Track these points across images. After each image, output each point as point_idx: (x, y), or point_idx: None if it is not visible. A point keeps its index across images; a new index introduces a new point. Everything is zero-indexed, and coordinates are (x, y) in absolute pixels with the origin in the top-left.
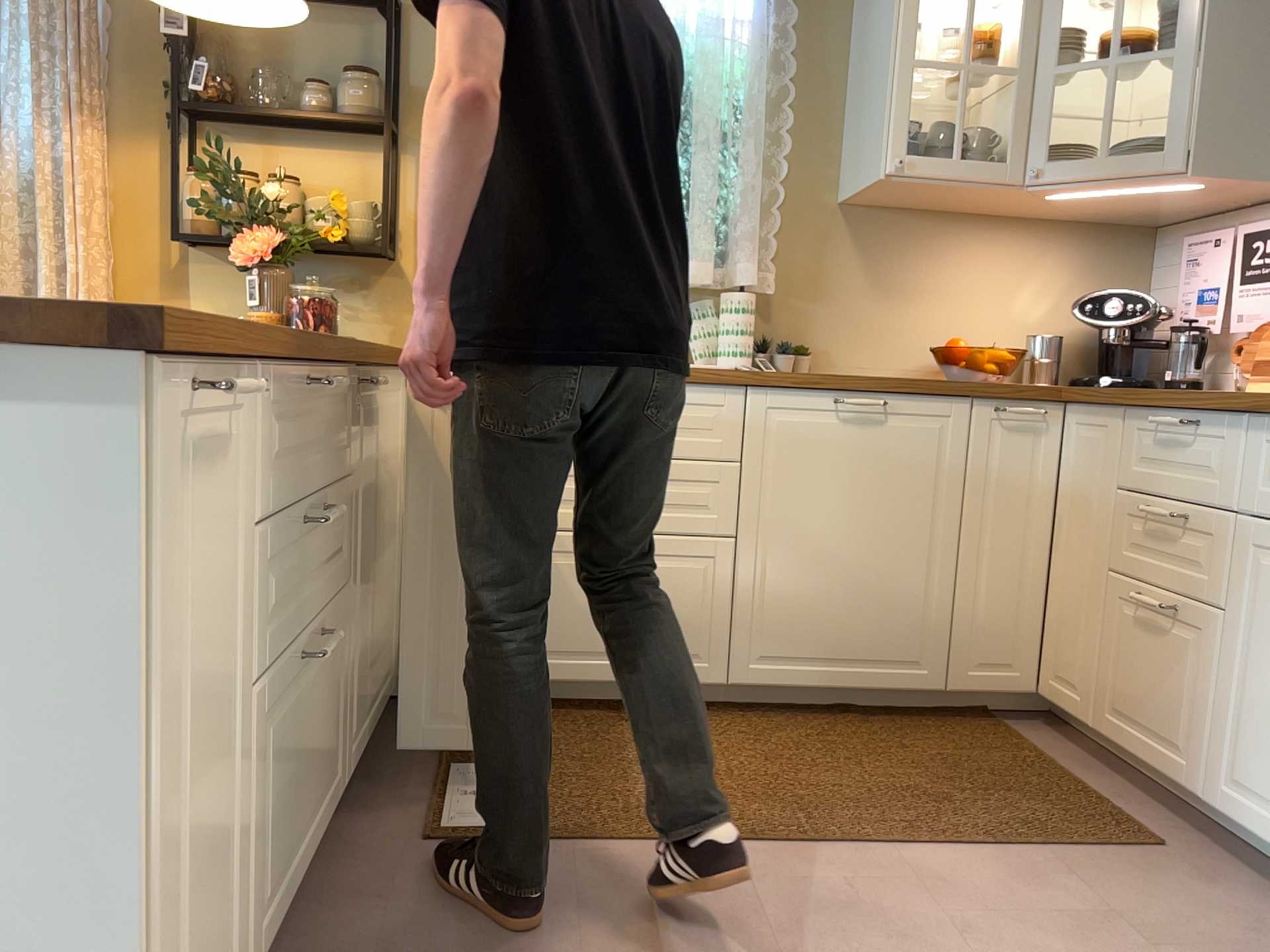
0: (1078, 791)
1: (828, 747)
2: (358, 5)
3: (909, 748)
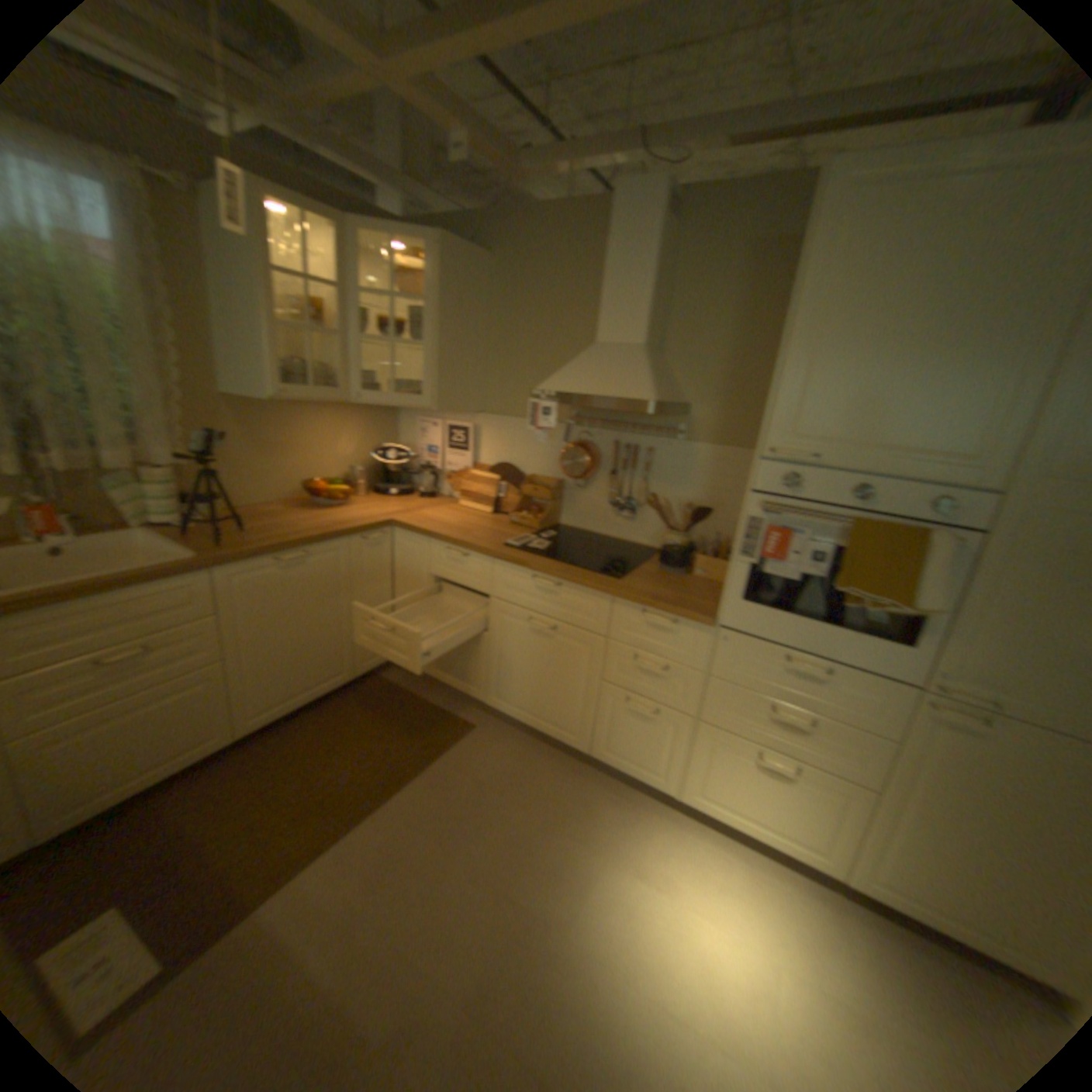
0: (430, 711)
1: (309, 749)
2: None
3: (348, 724)
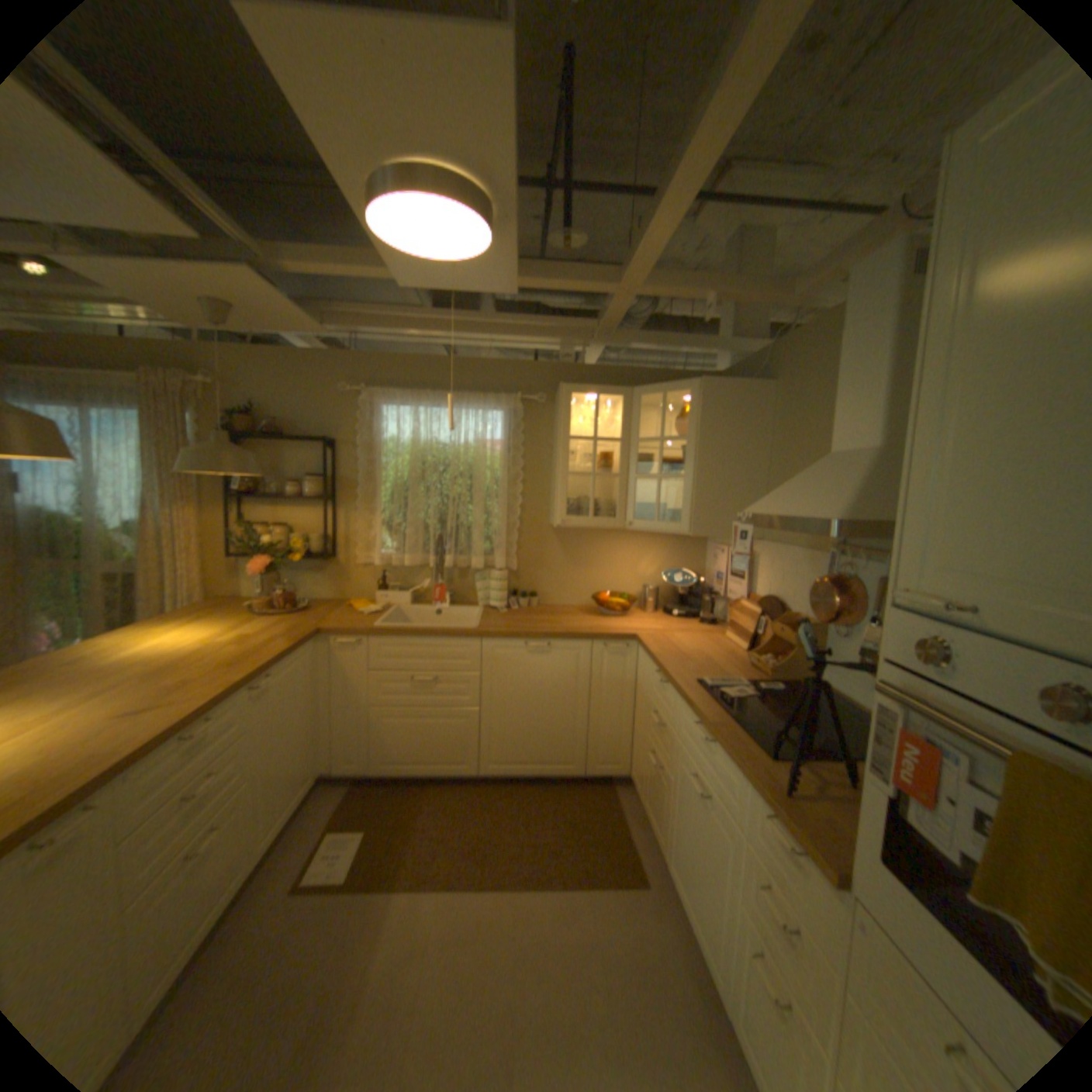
0: (626, 845)
1: (518, 812)
2: (313, 440)
3: (558, 812)
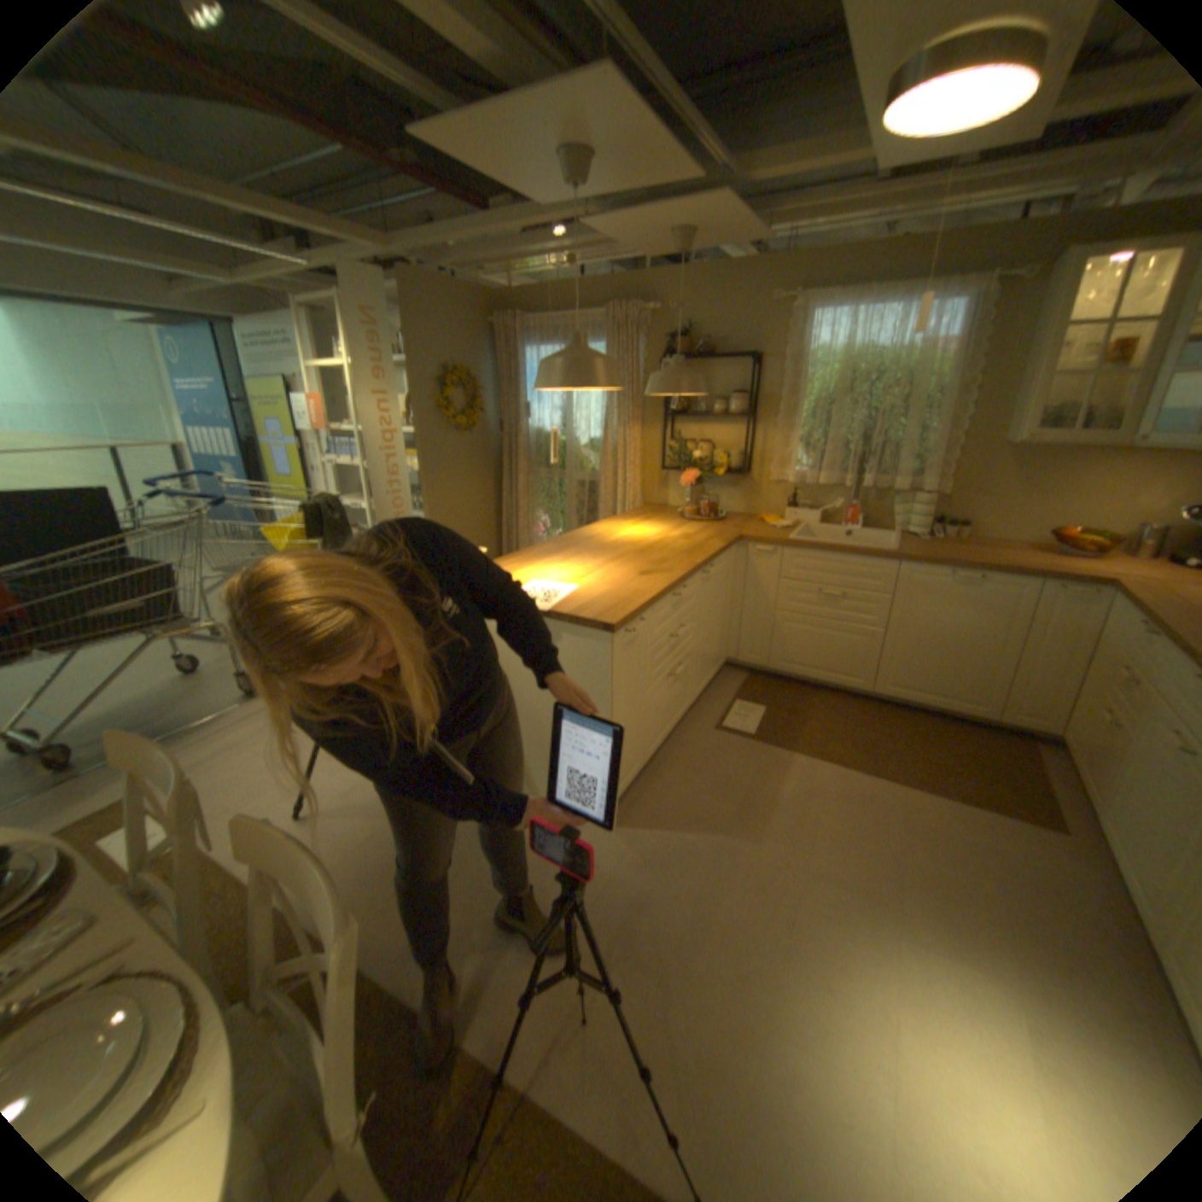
0: (1043, 794)
1: (913, 733)
2: (740, 357)
3: (958, 745)
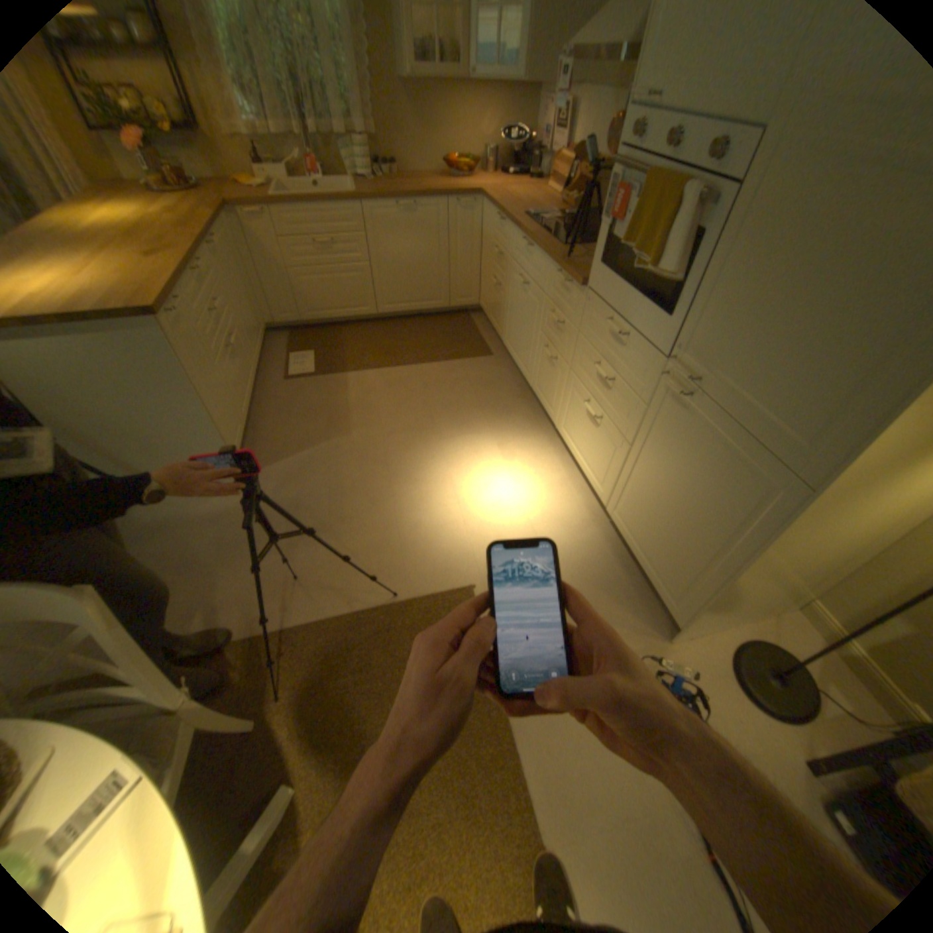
0: (477, 340)
1: (408, 333)
2: None
3: (433, 331)
